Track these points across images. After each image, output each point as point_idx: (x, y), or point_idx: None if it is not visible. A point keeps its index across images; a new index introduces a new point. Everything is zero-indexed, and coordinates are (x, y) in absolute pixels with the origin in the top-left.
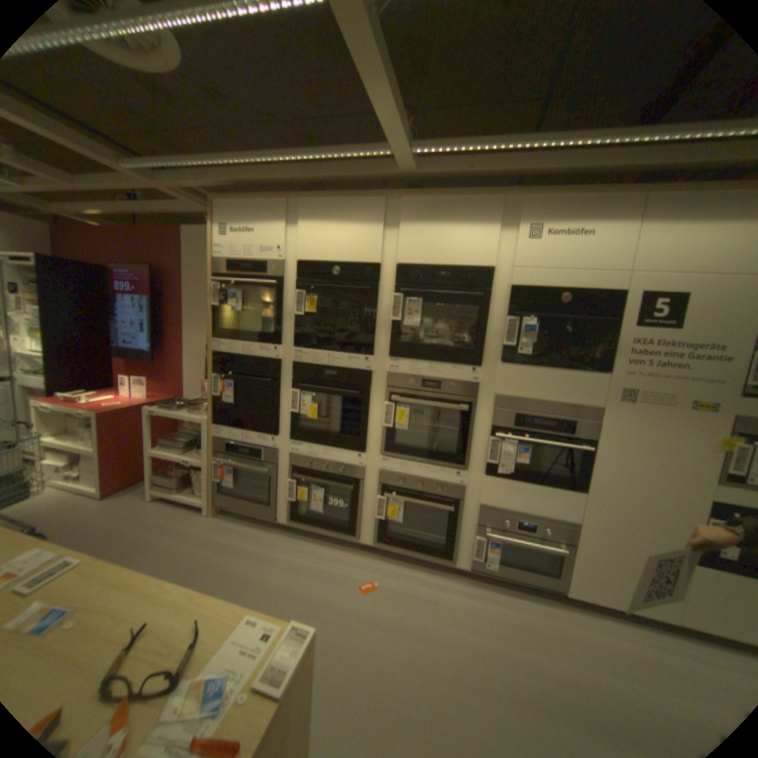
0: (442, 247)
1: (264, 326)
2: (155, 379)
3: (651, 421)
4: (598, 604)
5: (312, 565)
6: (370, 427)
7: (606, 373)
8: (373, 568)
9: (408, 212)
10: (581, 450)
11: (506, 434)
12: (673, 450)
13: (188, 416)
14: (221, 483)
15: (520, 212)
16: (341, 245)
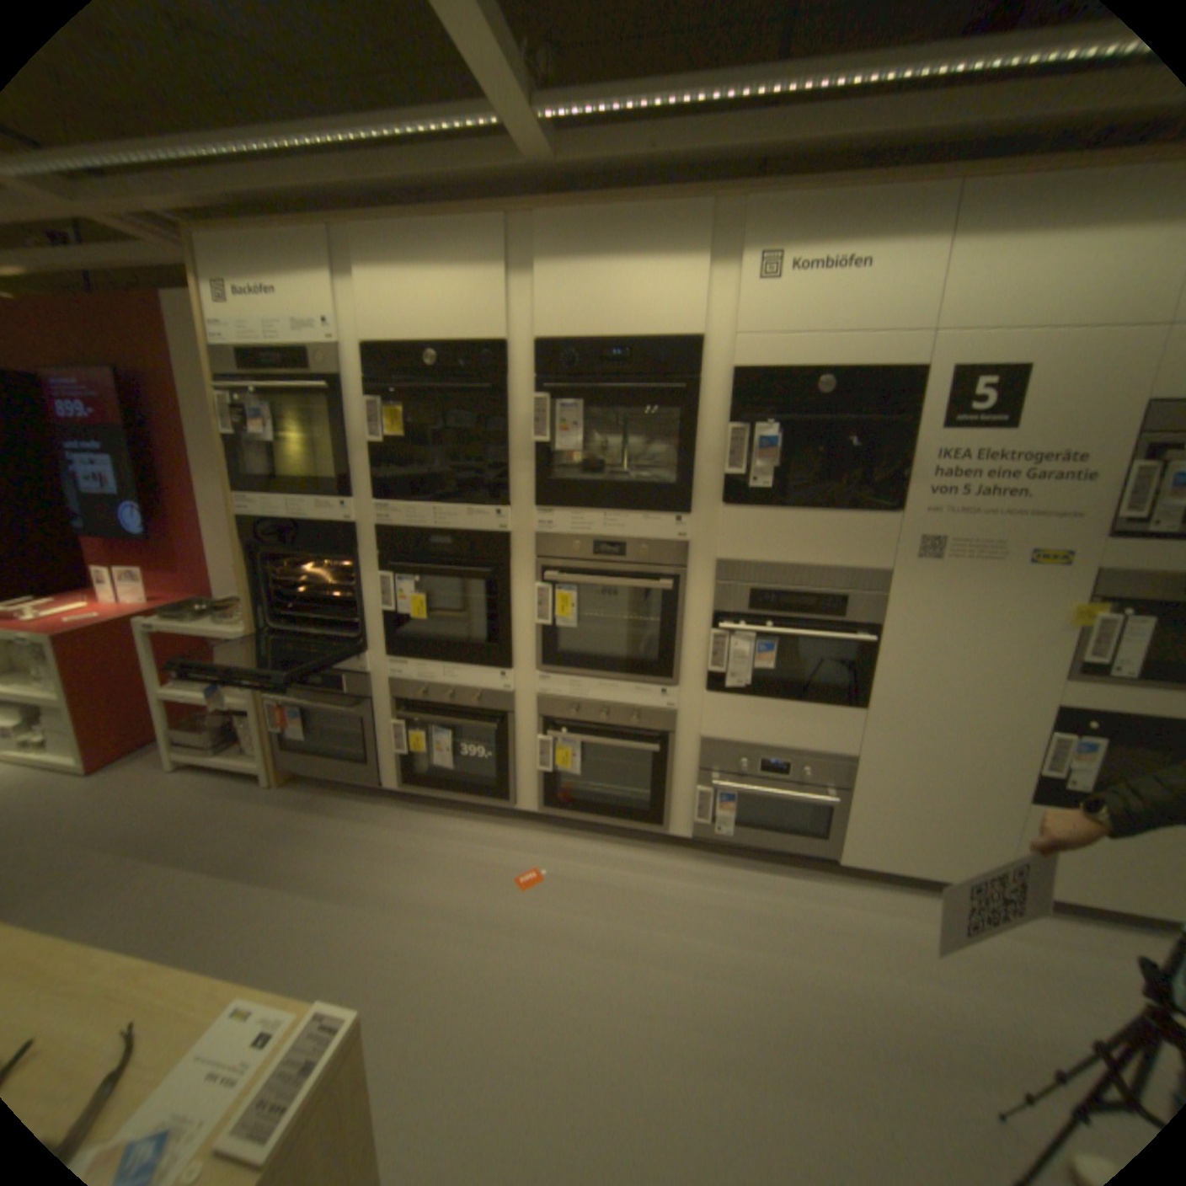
0: (610, 303)
1: (318, 465)
2: (160, 568)
3: (966, 585)
4: (885, 871)
5: (442, 851)
6: (517, 626)
7: (894, 511)
8: (539, 846)
9: (546, 239)
10: (855, 641)
11: (736, 622)
12: (999, 631)
13: (212, 628)
14: (284, 733)
15: (743, 230)
16: (433, 309)
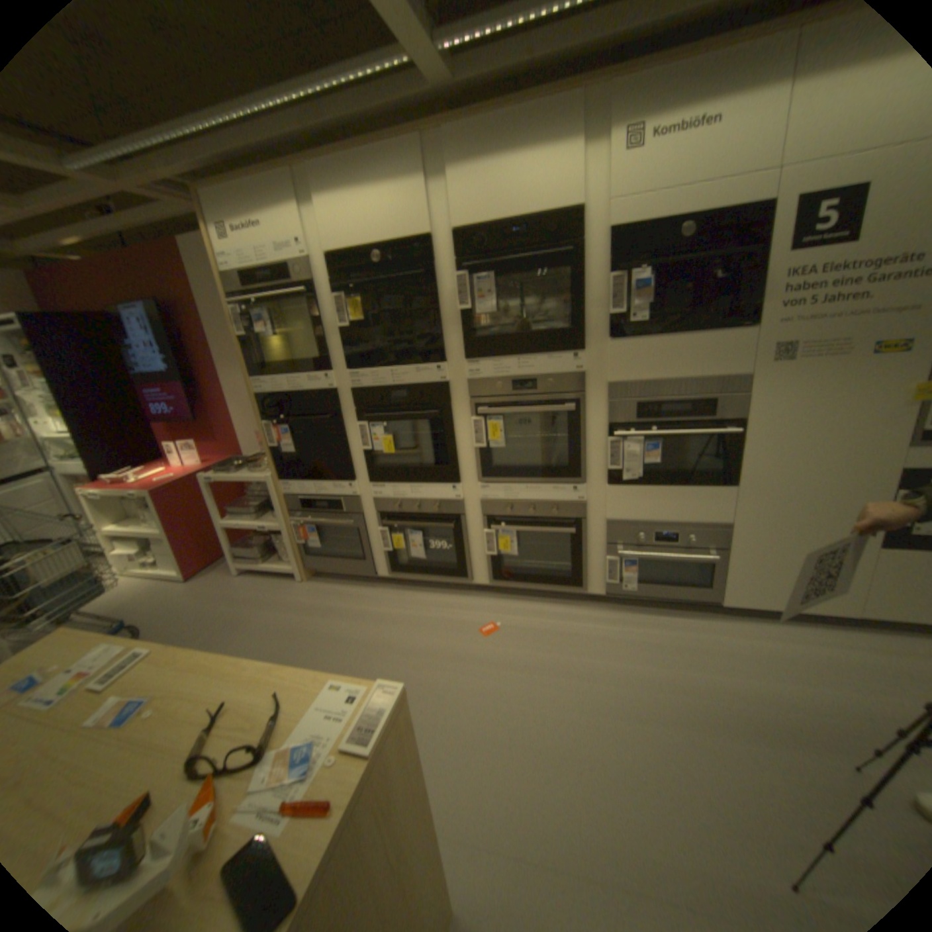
0: (506, 191)
1: (304, 350)
2: (204, 440)
3: (815, 379)
4: (759, 608)
5: (424, 615)
6: (459, 451)
7: (750, 326)
8: (492, 608)
9: (451, 148)
10: (723, 434)
11: (626, 430)
12: (846, 412)
13: (248, 476)
14: (305, 544)
15: (608, 111)
16: (372, 219)
